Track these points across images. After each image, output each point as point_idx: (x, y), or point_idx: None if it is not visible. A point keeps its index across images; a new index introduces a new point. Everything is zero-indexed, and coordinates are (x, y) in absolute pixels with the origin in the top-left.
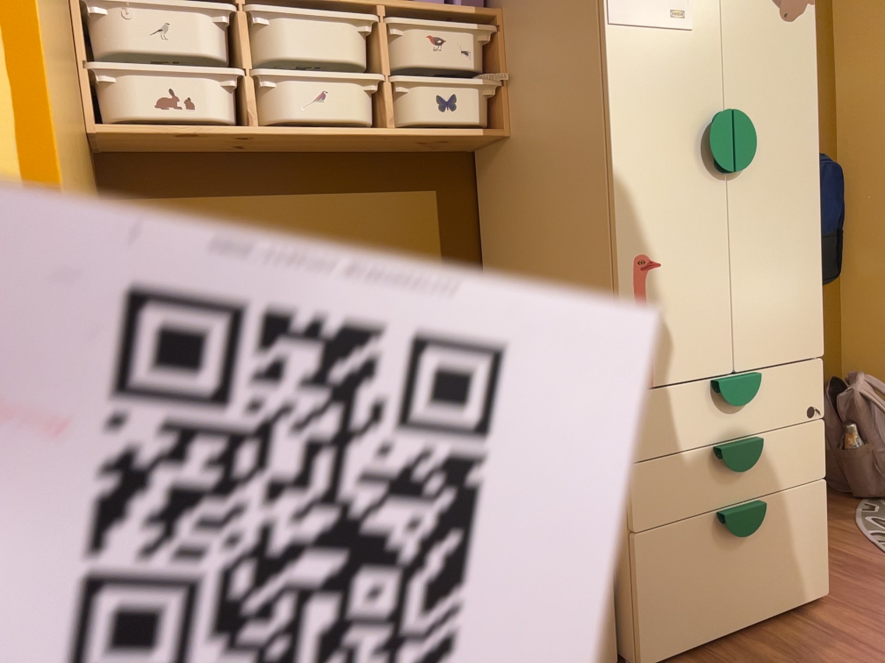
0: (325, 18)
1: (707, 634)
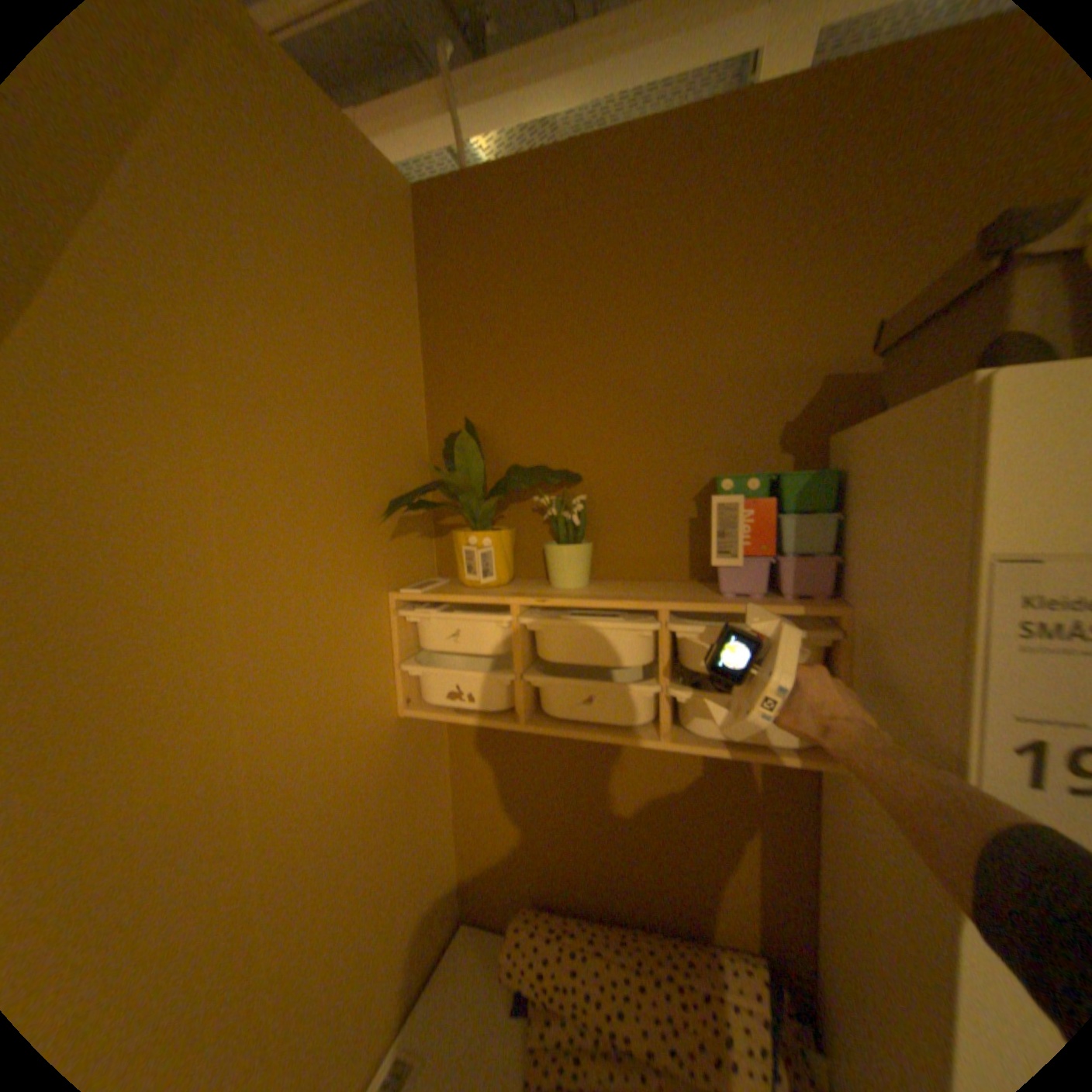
0: (595, 625)
1: None
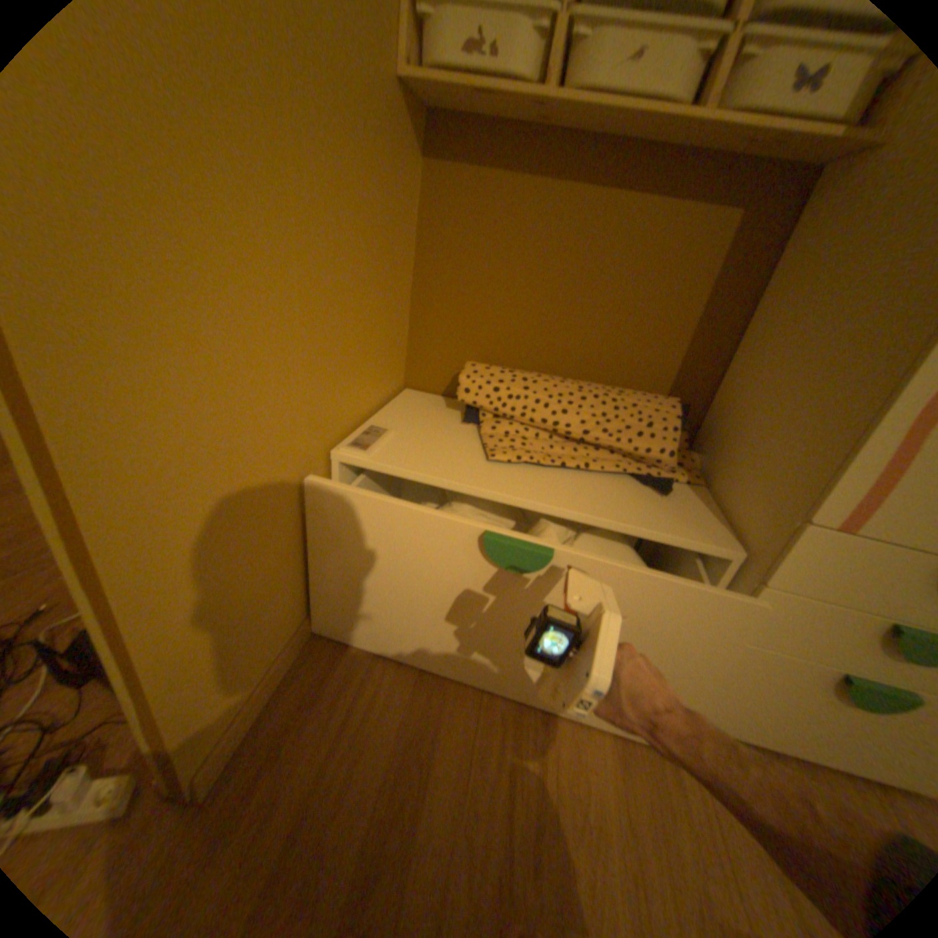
0: None
1: (754, 738)
